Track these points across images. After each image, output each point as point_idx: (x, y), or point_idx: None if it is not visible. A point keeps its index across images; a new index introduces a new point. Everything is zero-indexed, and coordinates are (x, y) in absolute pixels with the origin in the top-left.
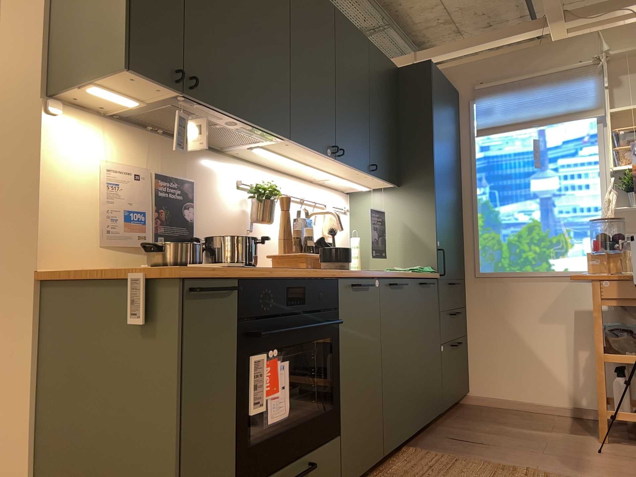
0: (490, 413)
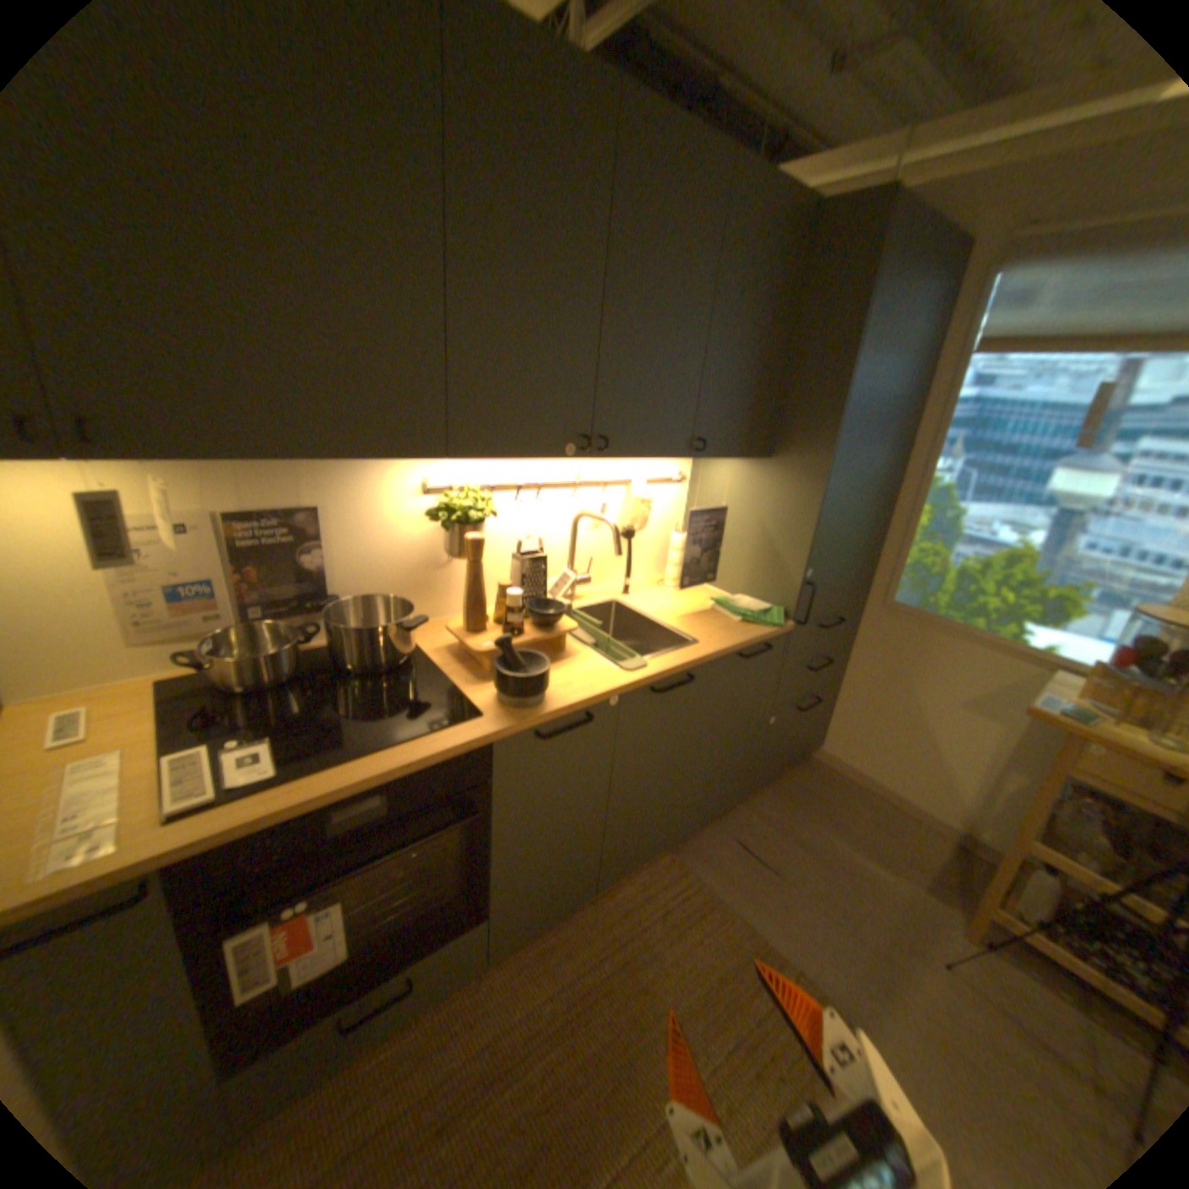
0: (833, 795)
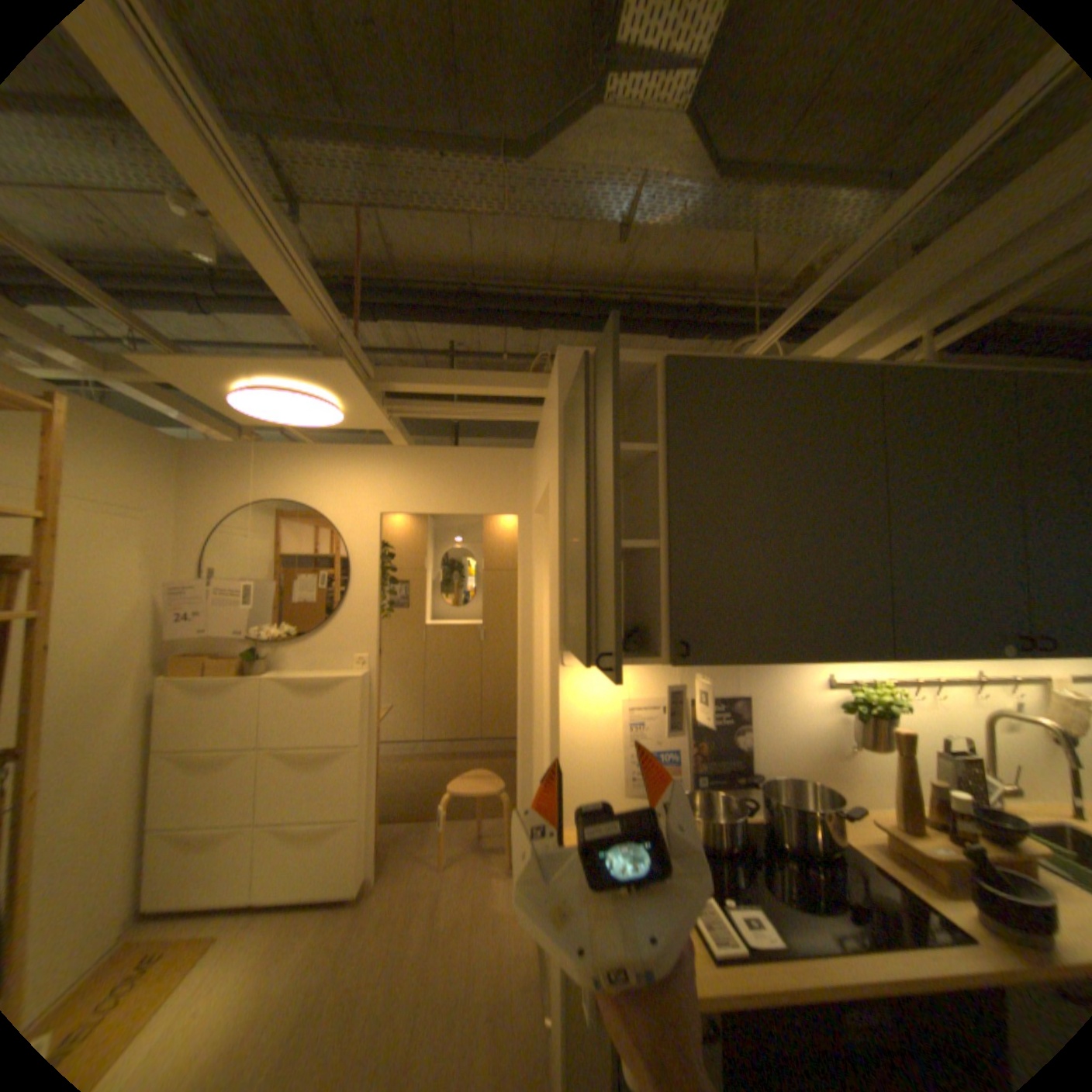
0: None
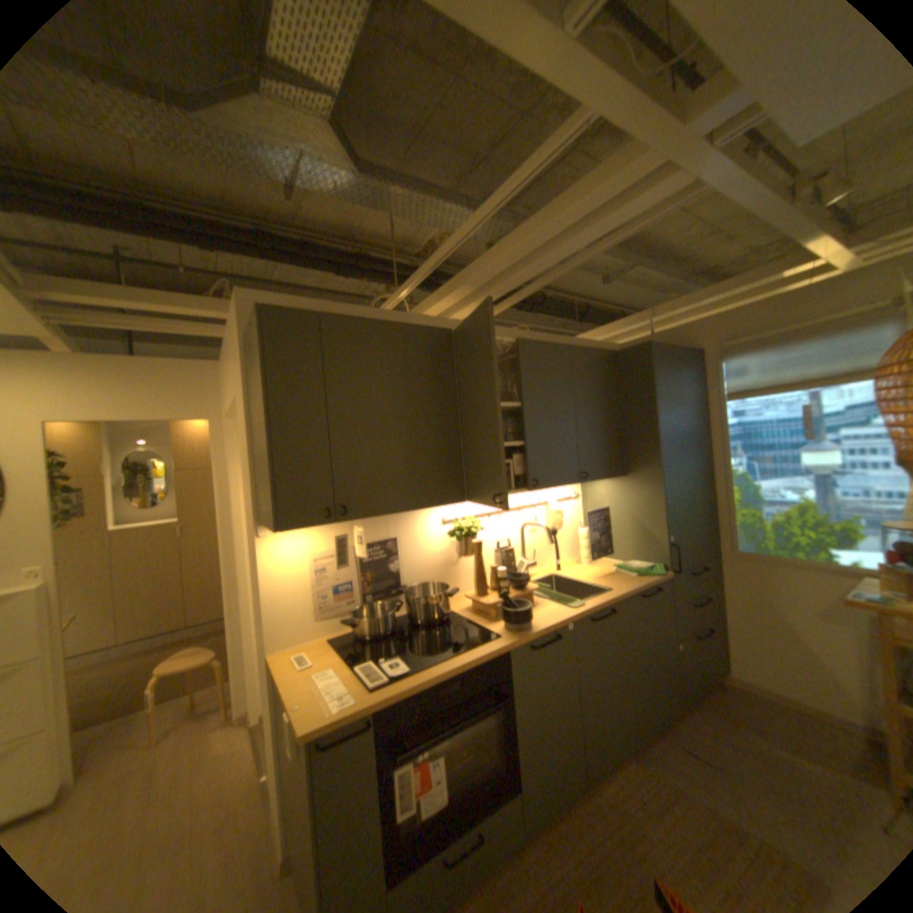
0: (751, 710)
